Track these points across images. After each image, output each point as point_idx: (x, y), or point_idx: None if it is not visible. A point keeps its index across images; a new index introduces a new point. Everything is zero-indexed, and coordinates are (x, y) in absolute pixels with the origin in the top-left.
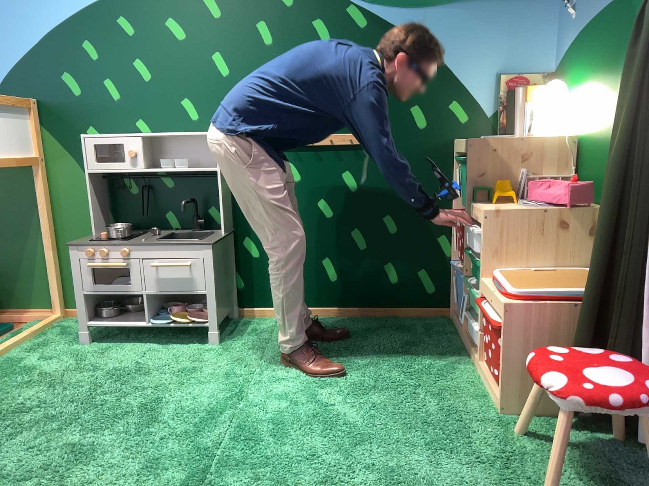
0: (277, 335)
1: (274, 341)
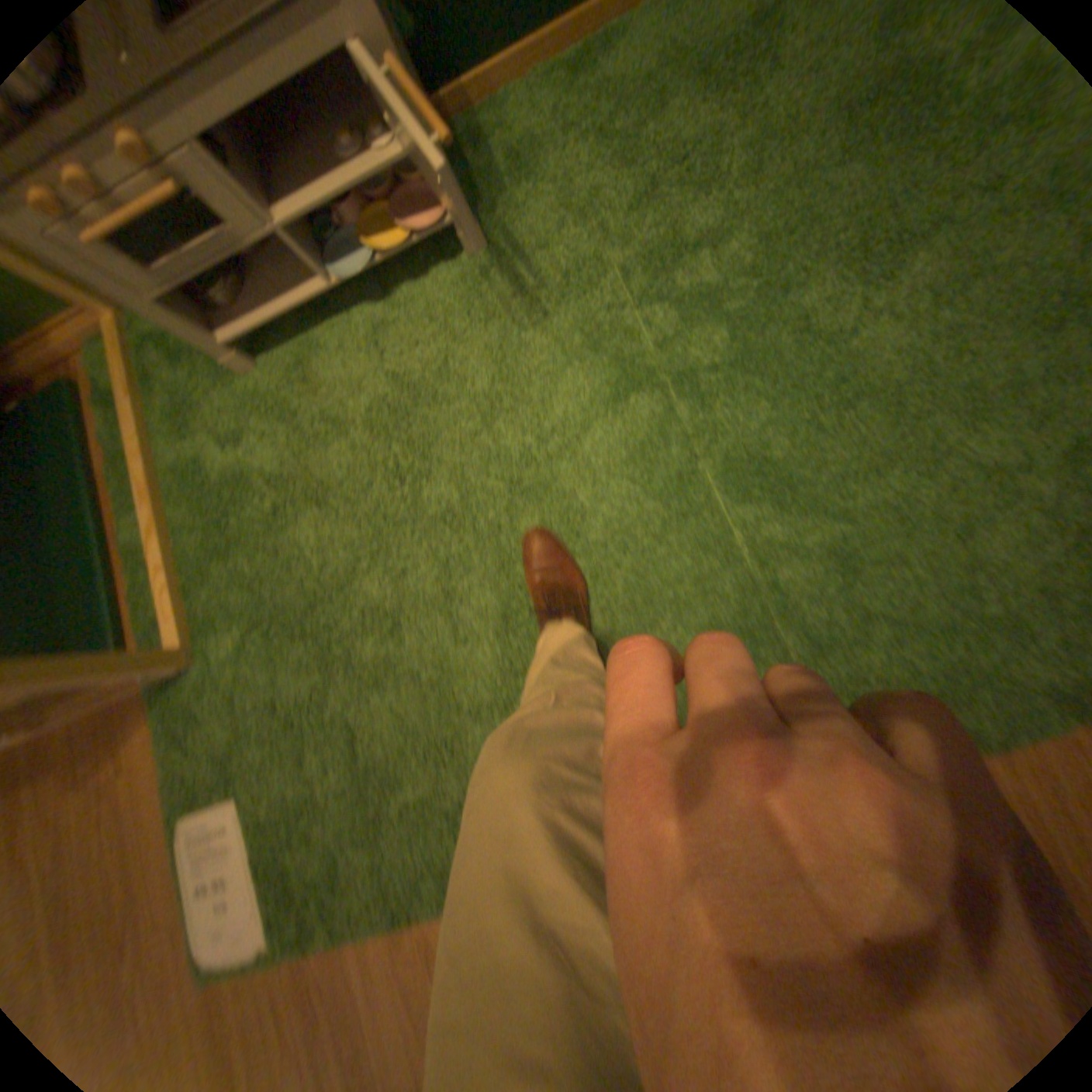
0: (574, 145)
1: (585, 171)
